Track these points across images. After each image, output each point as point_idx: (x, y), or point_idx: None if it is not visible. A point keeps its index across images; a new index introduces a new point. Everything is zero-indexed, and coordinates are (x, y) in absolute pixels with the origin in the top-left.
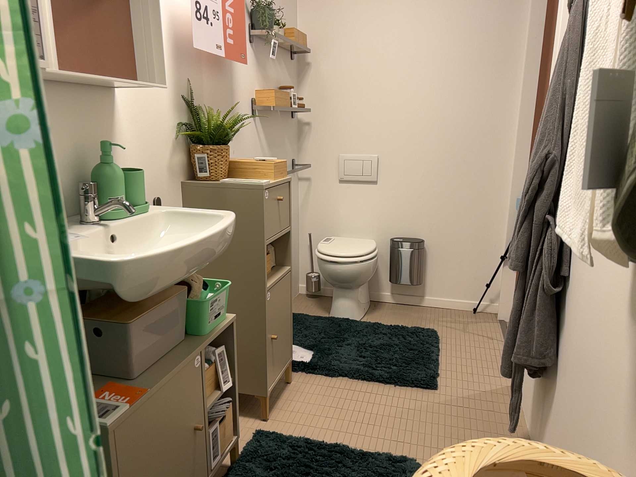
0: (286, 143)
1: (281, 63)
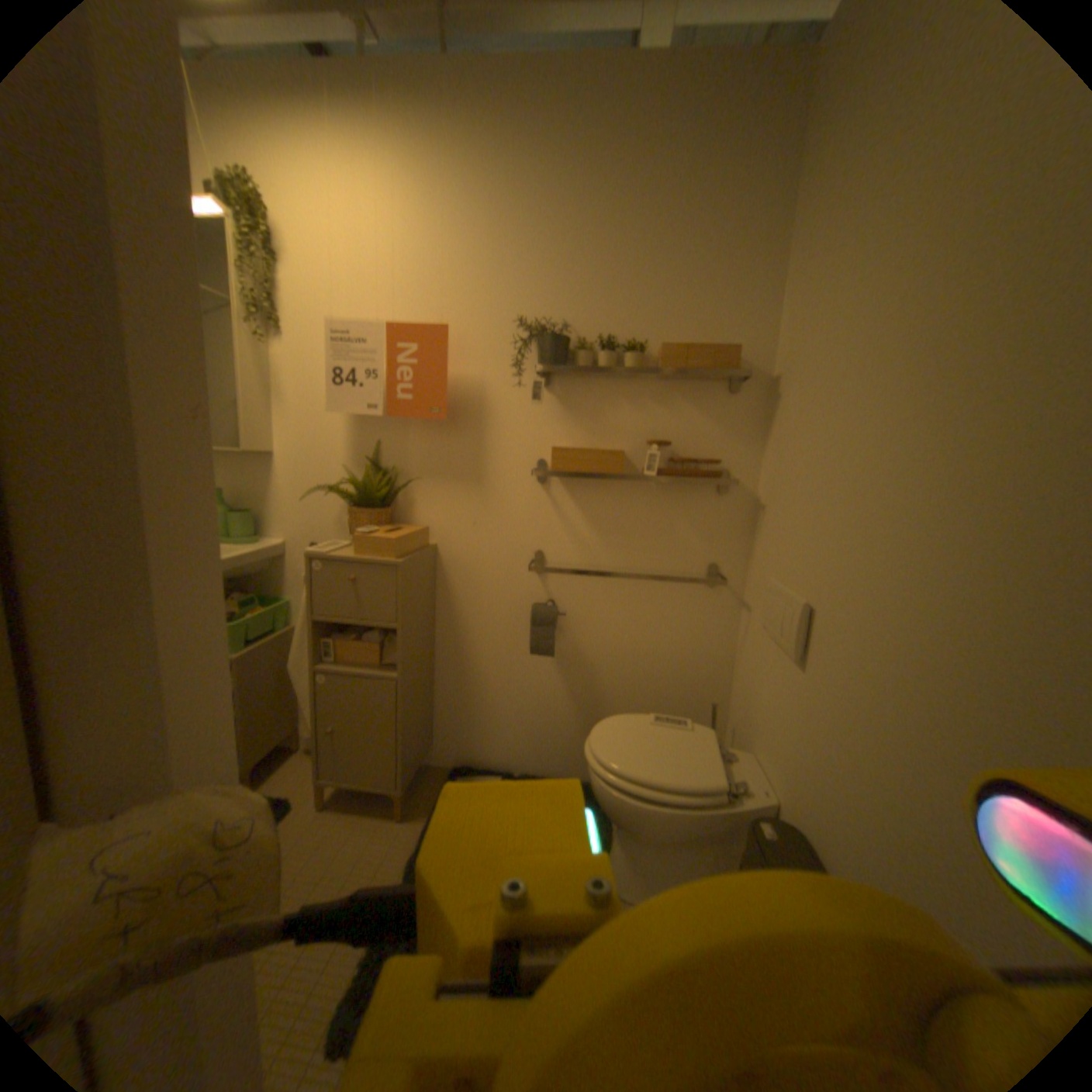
0: (682, 530)
1: (676, 396)
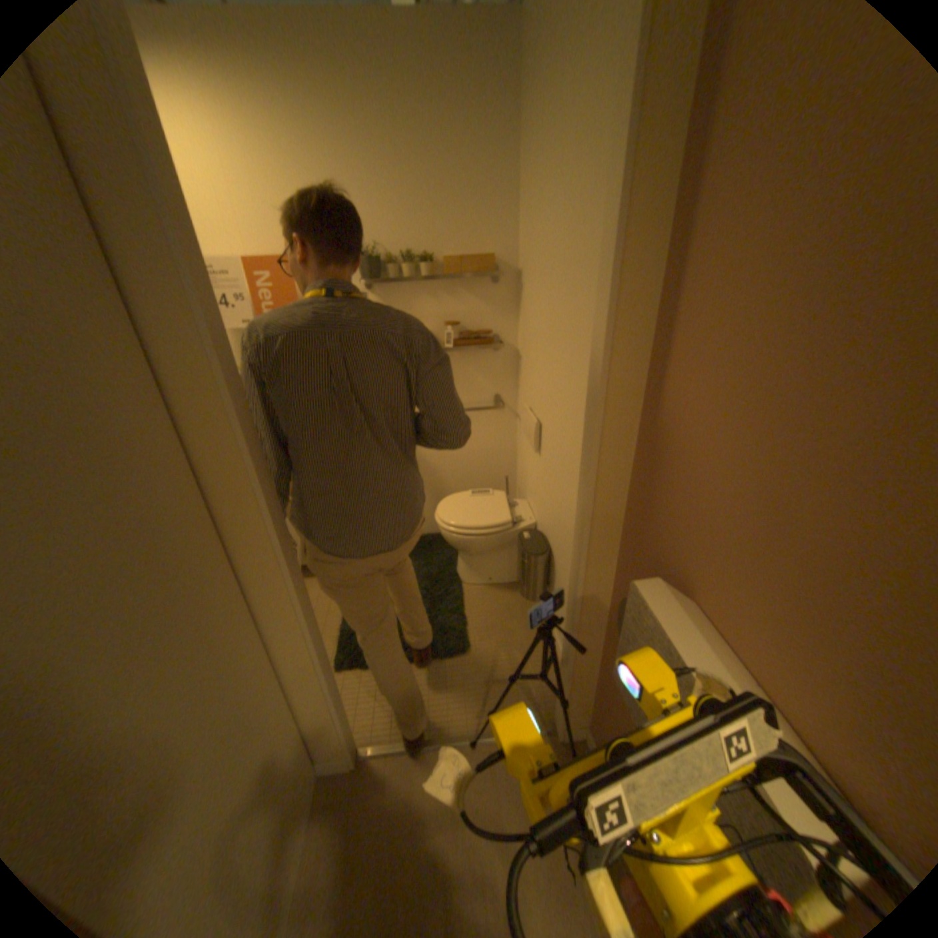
0: (473, 379)
1: (457, 292)
